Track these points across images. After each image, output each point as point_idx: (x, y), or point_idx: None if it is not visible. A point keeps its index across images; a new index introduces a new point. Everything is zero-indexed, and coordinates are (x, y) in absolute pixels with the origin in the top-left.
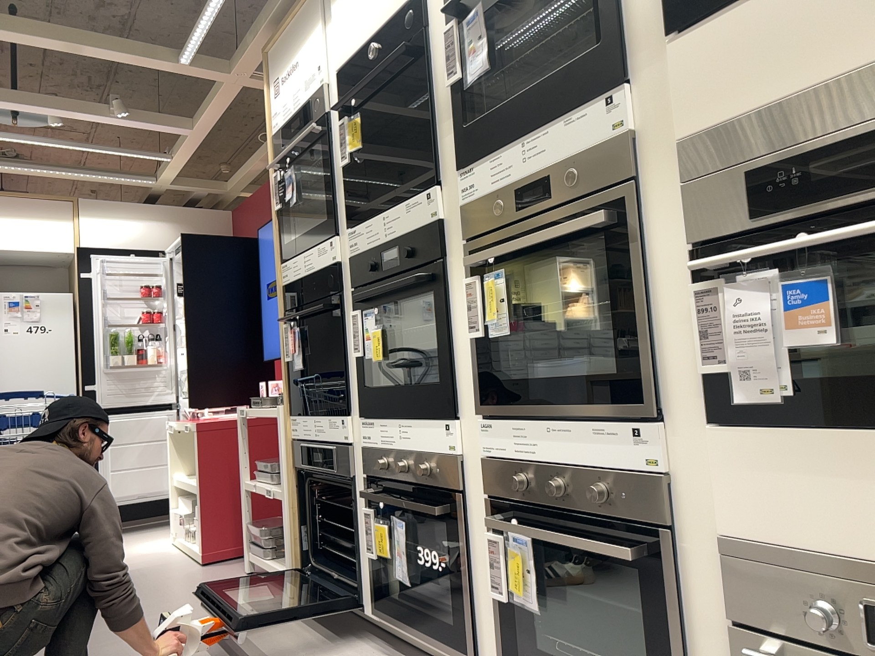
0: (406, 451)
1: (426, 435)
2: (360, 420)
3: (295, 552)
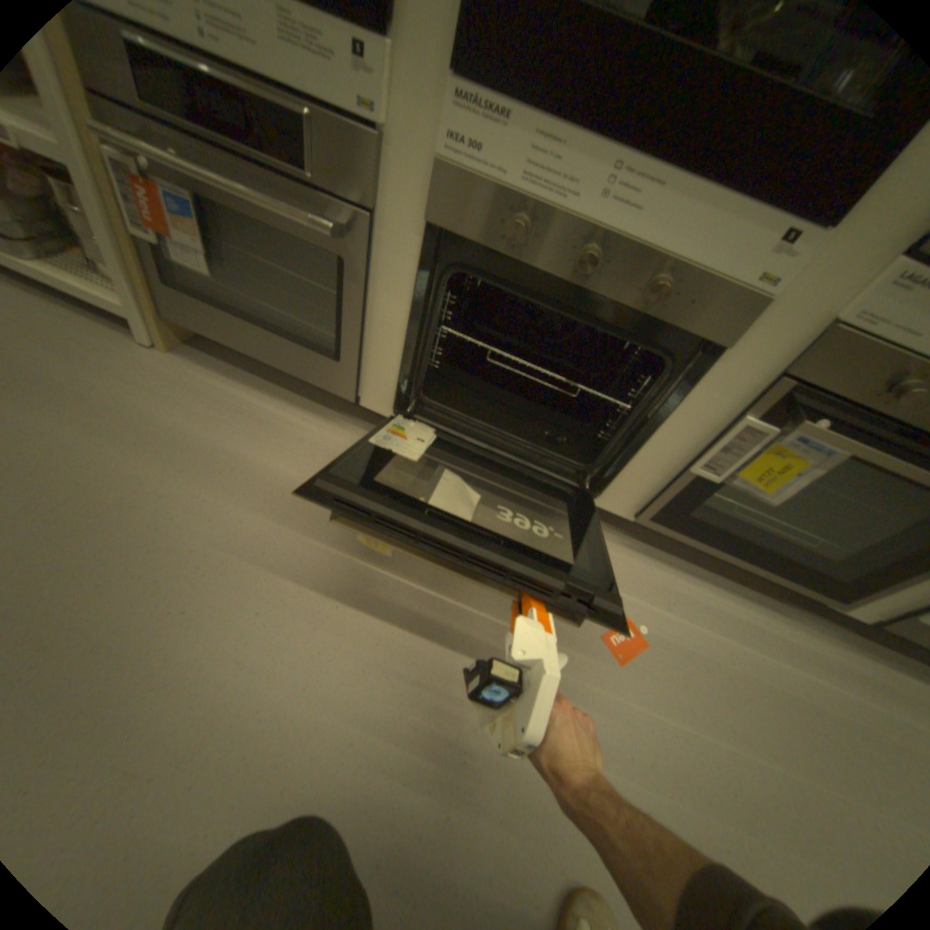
0: (615, 224)
1: (711, 217)
2: (455, 75)
3: (142, 279)
